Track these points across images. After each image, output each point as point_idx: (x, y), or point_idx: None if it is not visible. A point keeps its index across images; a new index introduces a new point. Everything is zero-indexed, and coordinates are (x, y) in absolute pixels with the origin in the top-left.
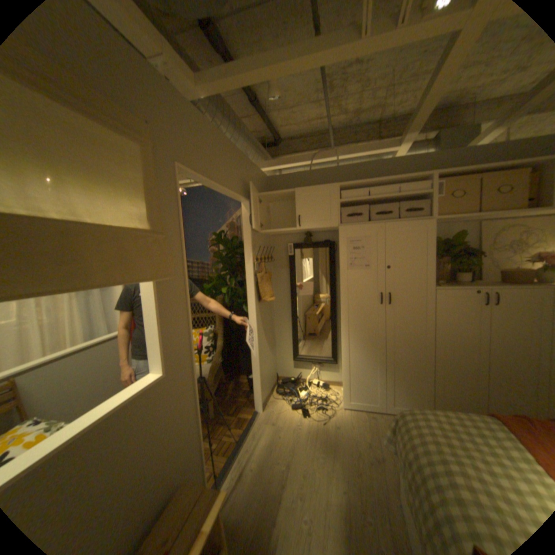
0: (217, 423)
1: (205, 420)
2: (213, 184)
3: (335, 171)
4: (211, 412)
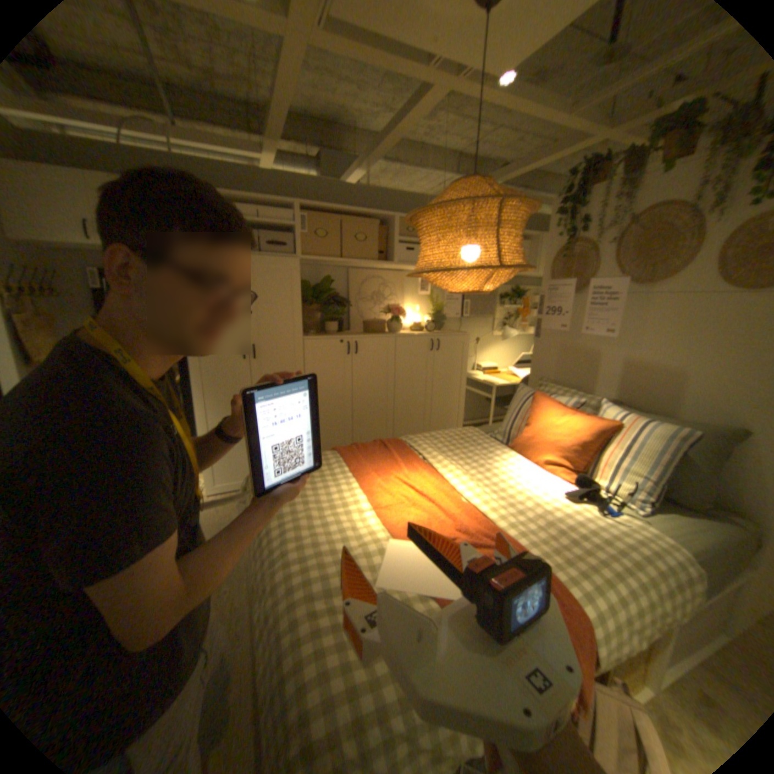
0: None
1: None
2: None
3: (168, 161)
4: None
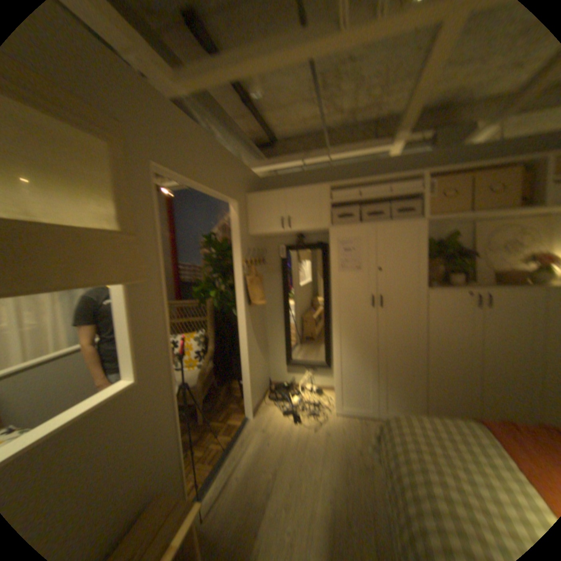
0: (205, 429)
1: (194, 425)
2: (194, 183)
3: (327, 171)
4: (200, 417)
